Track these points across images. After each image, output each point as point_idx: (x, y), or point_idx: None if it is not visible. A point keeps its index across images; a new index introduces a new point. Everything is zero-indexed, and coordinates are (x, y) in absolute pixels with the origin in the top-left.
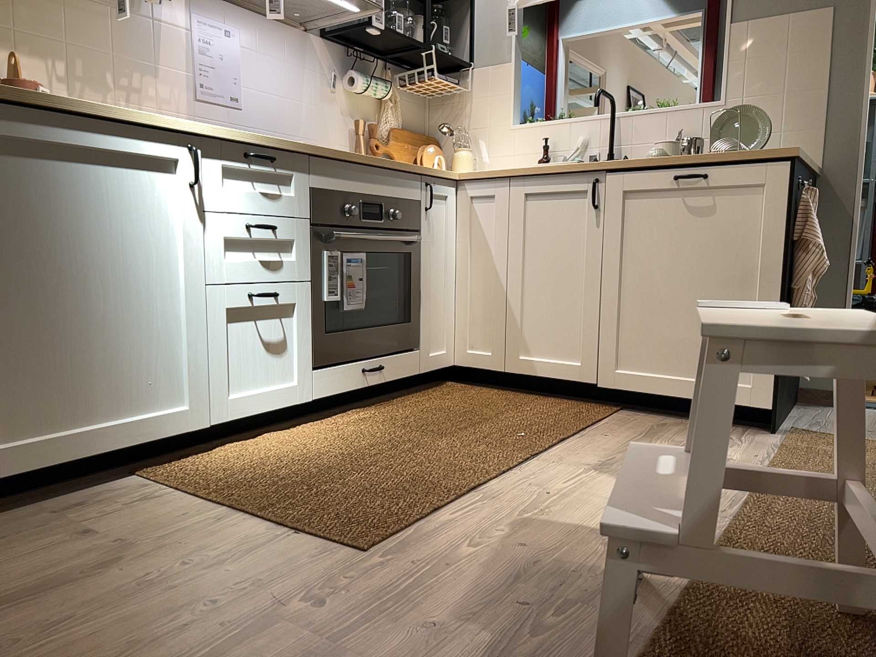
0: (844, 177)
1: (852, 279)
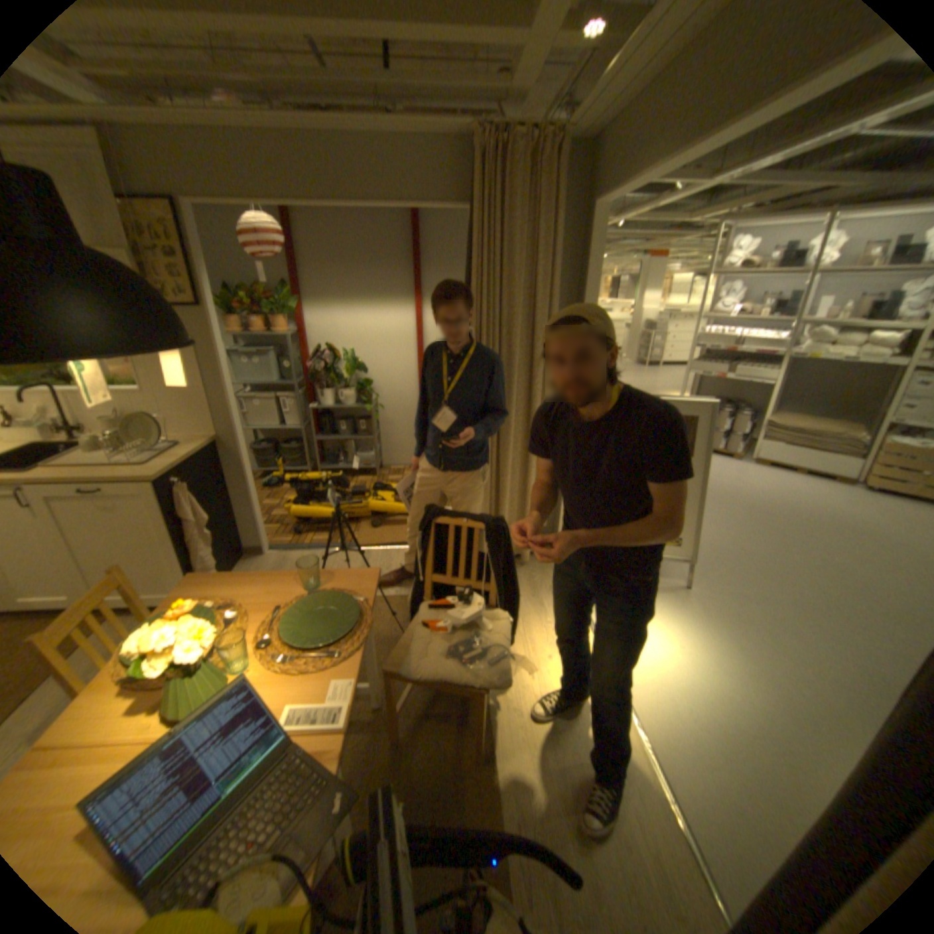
0: (232, 438)
1: (253, 491)
